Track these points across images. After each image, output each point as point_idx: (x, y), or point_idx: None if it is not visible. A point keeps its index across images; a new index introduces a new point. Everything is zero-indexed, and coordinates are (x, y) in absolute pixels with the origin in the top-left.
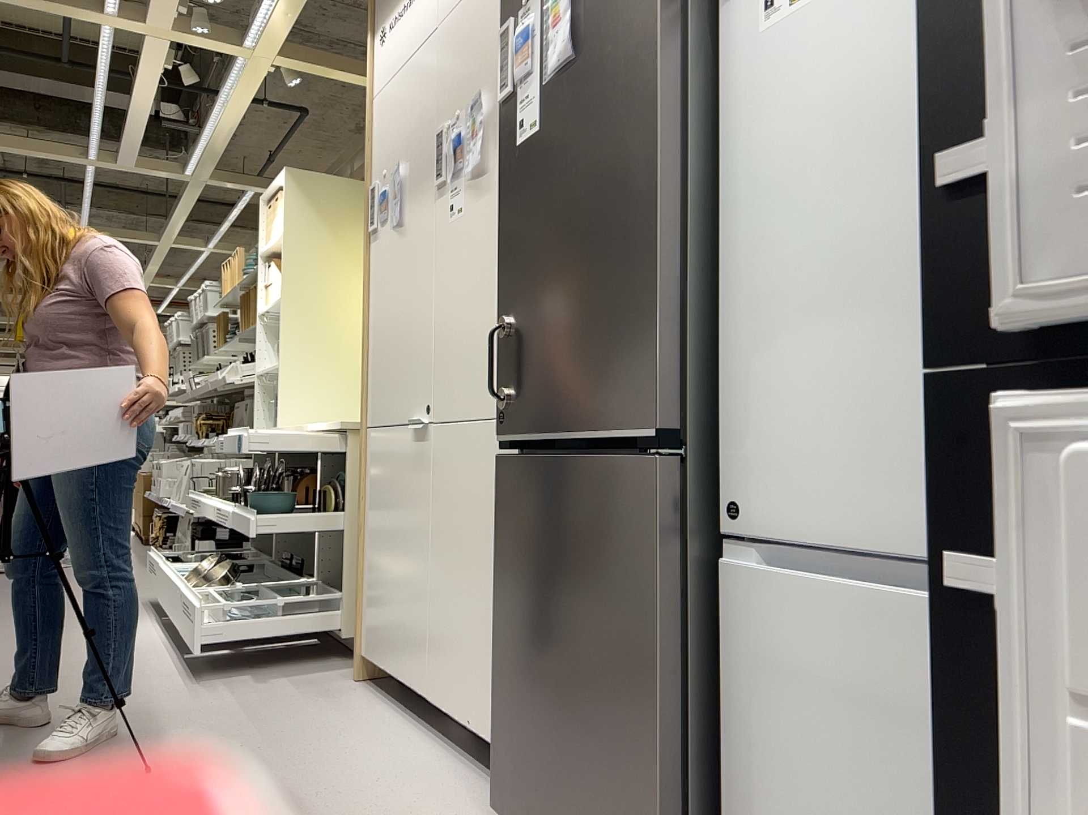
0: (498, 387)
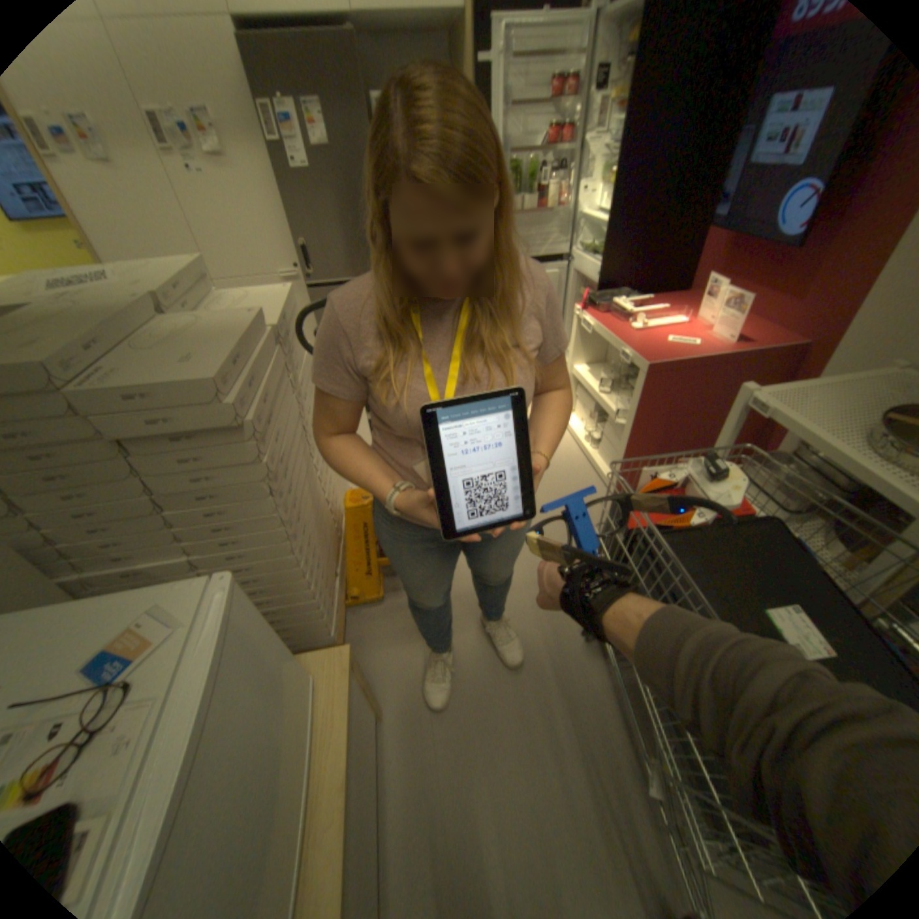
0: (300, 265)
